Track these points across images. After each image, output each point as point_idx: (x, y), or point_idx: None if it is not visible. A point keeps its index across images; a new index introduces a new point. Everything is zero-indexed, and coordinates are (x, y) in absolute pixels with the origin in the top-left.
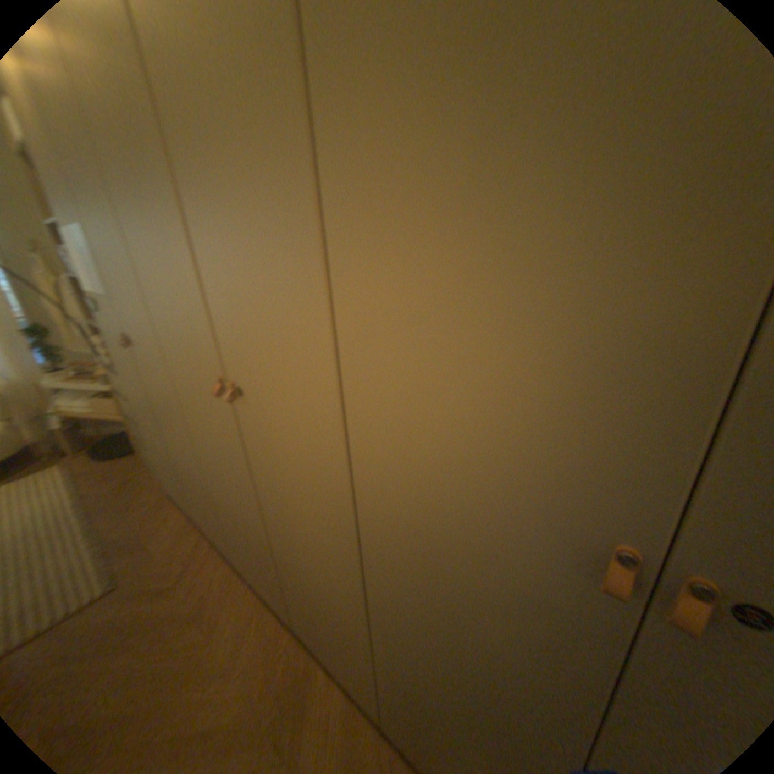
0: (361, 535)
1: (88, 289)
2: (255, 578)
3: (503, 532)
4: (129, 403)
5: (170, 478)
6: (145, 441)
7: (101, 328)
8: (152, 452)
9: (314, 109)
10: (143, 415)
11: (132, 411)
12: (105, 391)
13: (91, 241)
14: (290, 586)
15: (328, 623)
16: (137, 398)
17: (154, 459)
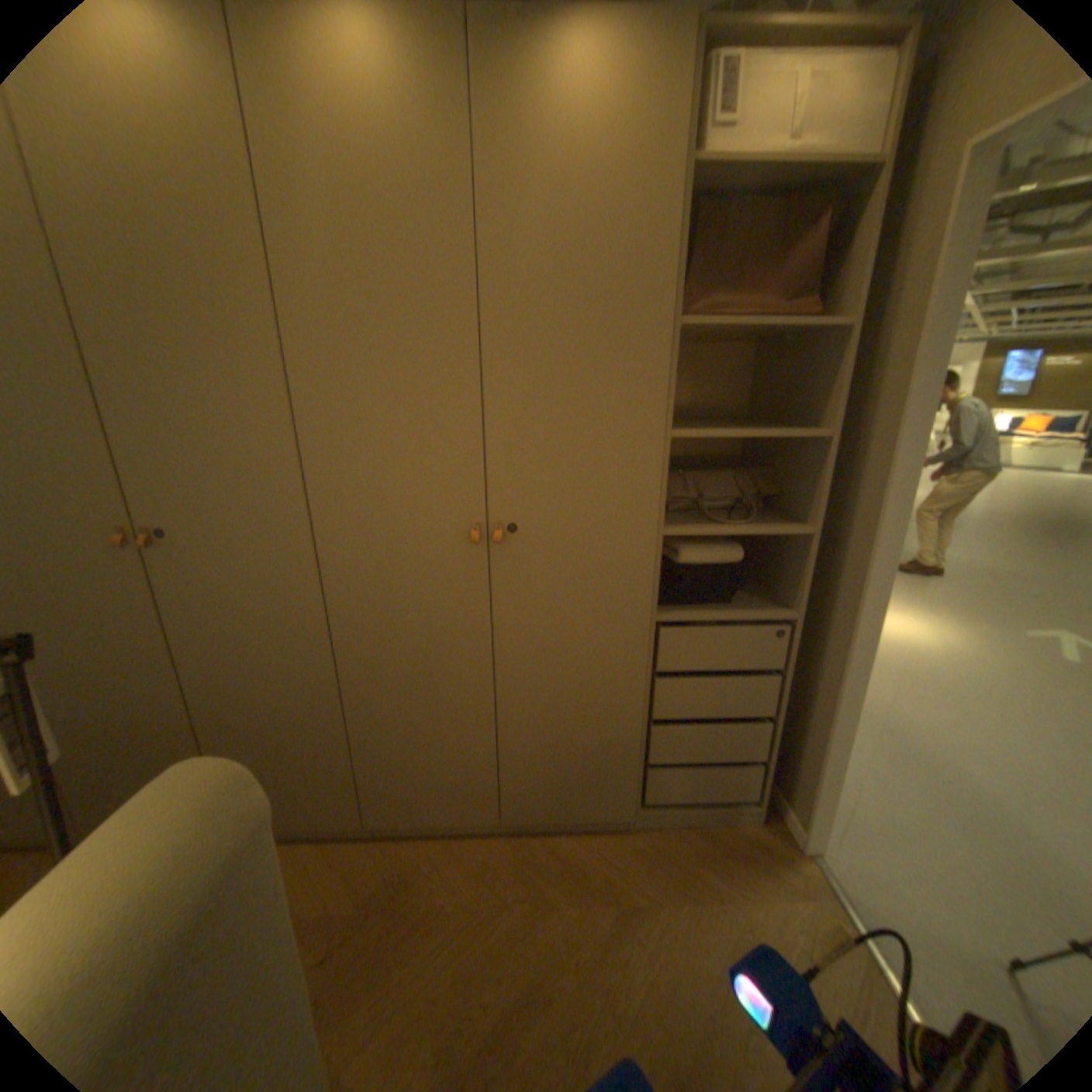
0: (331, 606)
1: None
2: None
3: (426, 541)
4: None
5: None
6: None
7: None
8: None
9: (286, 332)
10: None
11: None
12: None
13: None
14: (231, 744)
15: (292, 743)
16: None
17: None
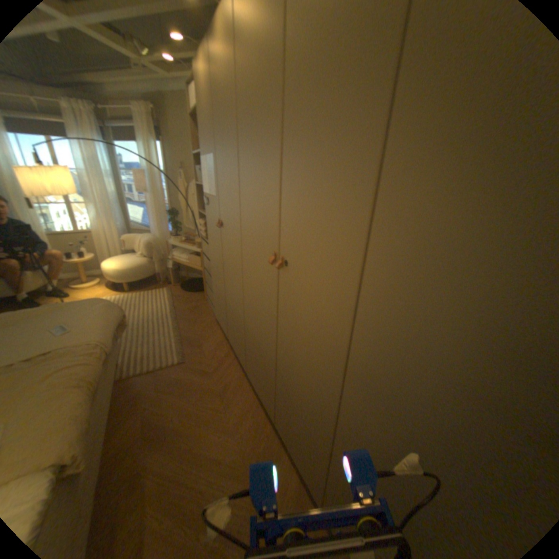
0: (349, 373)
1: (209, 192)
2: (261, 384)
3: (473, 396)
4: (212, 261)
5: (223, 310)
6: (214, 285)
7: (209, 215)
8: (217, 292)
9: (400, 90)
10: (219, 269)
11: (212, 266)
12: (199, 252)
13: (220, 165)
14: (284, 395)
15: (304, 427)
16: (218, 258)
17: (217, 297)
